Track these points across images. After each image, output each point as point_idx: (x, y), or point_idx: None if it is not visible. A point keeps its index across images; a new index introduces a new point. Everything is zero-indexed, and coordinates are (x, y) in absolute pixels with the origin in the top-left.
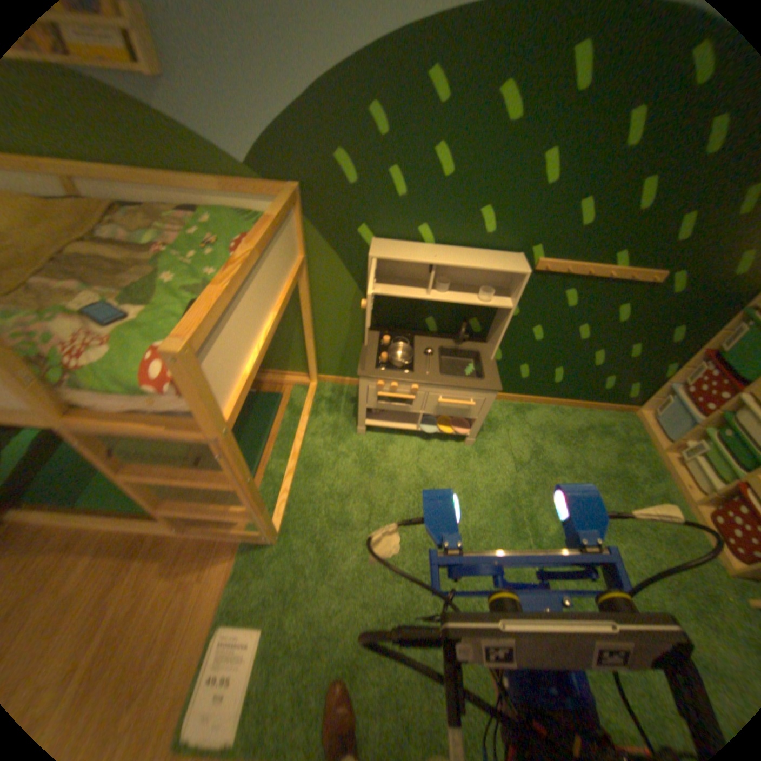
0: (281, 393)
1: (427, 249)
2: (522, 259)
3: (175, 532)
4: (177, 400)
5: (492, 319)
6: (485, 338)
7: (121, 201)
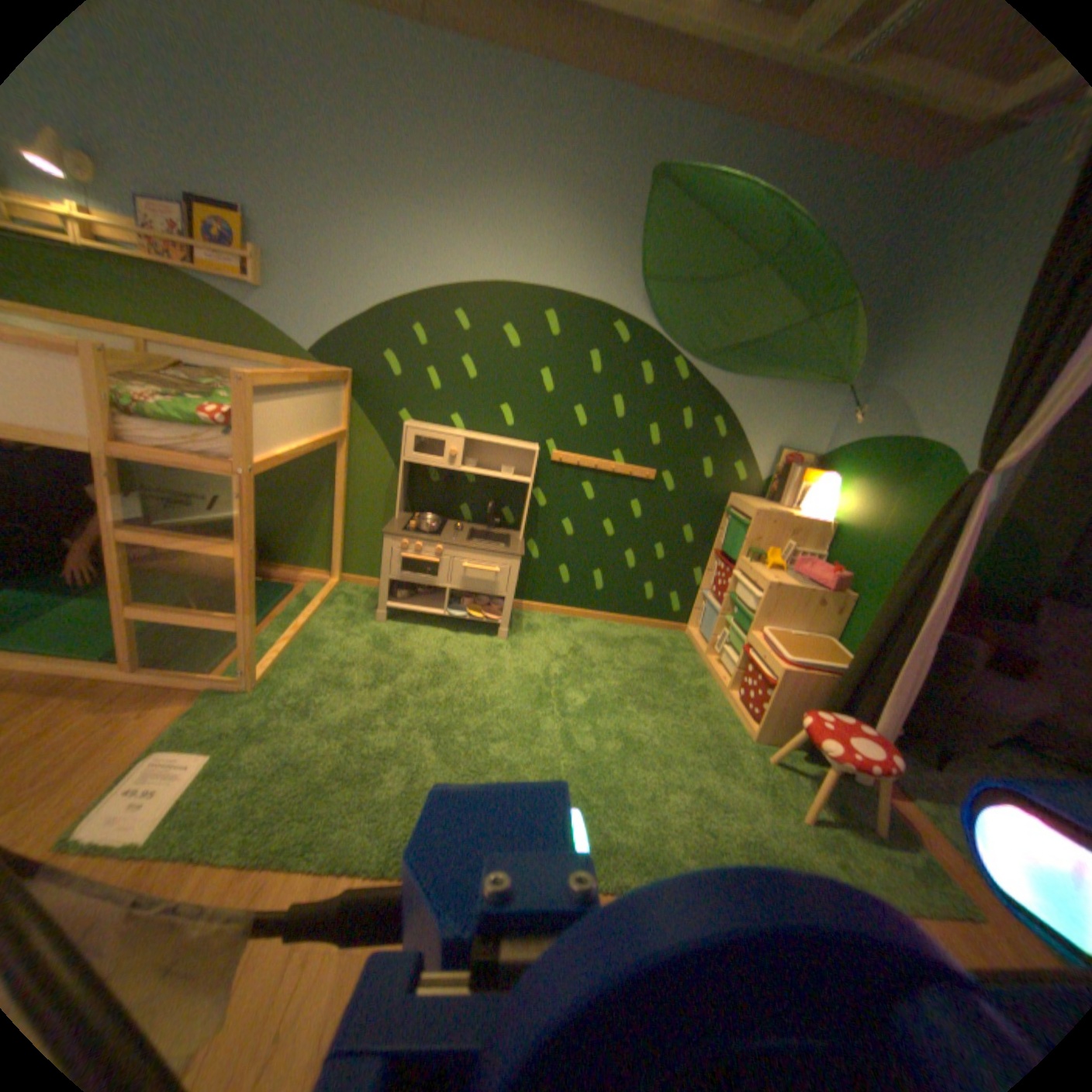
0: (291, 586)
1: (455, 429)
2: (534, 444)
3: (124, 666)
4: (216, 436)
5: (521, 507)
6: (517, 528)
7: (183, 363)
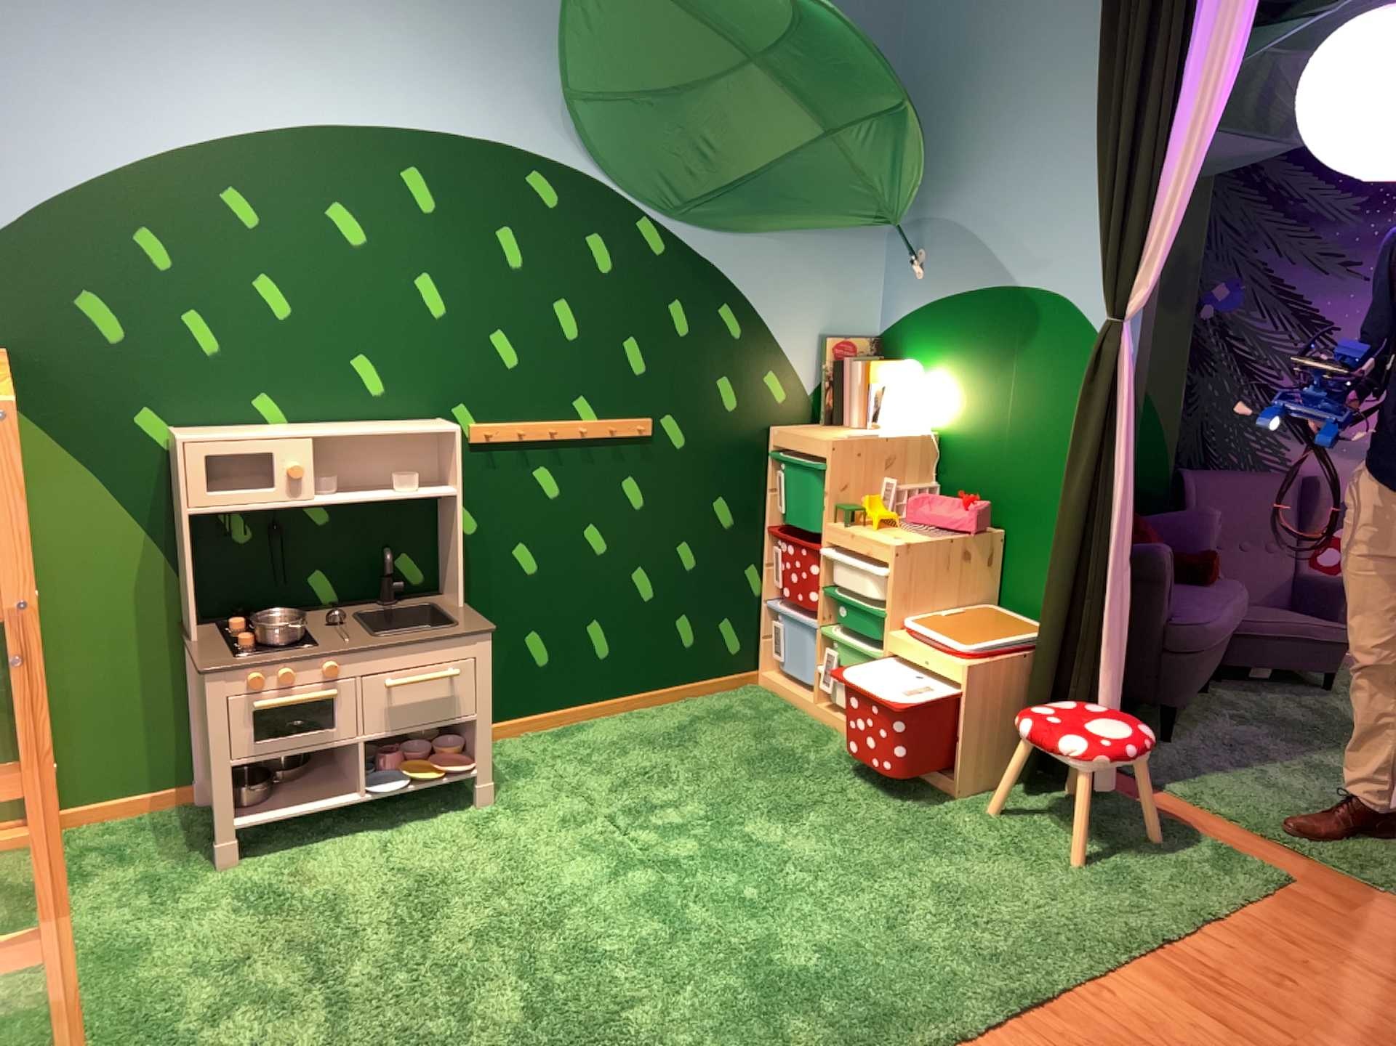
0: None
1: (289, 429)
2: (447, 423)
3: None
4: None
5: (441, 546)
6: (442, 590)
7: None
